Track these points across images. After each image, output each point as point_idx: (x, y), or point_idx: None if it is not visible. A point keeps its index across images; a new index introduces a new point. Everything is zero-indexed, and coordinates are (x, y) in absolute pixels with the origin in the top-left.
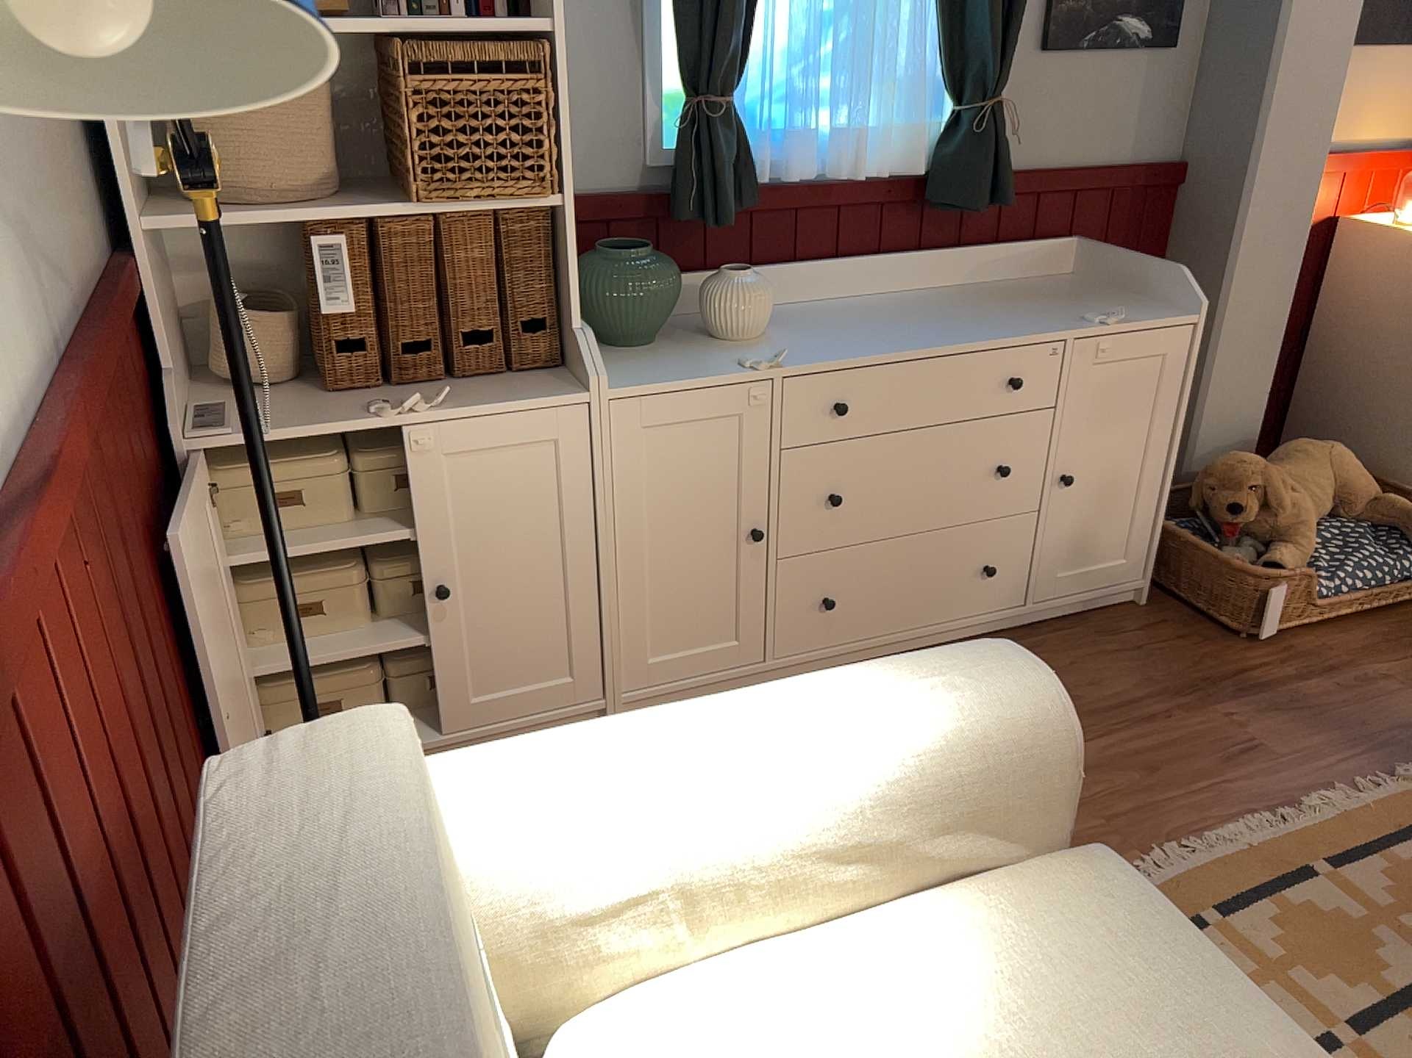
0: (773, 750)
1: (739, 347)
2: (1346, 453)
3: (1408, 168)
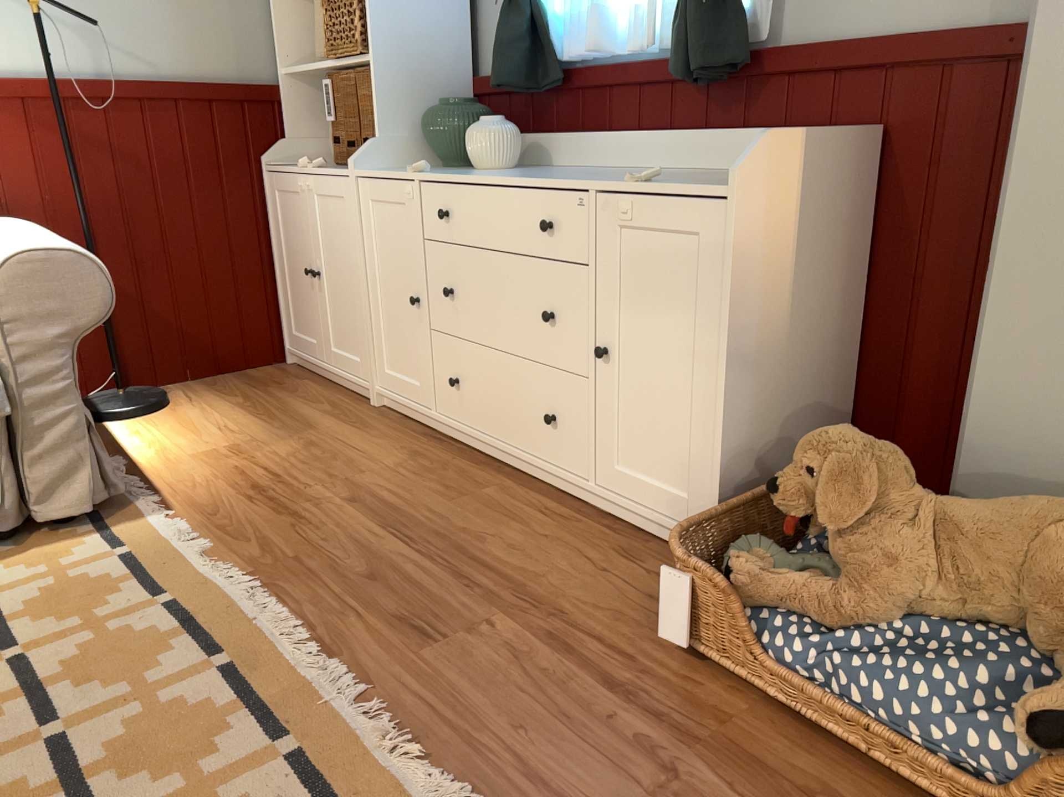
0: None
1: (458, 171)
2: None
3: None
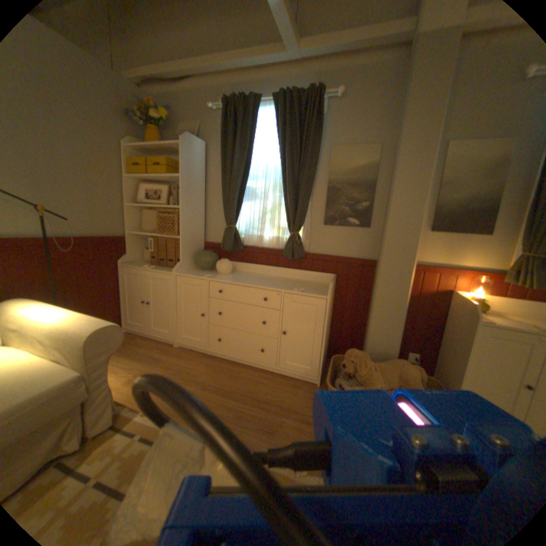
0: (51, 318)
1: (216, 275)
2: (410, 370)
3: (485, 279)
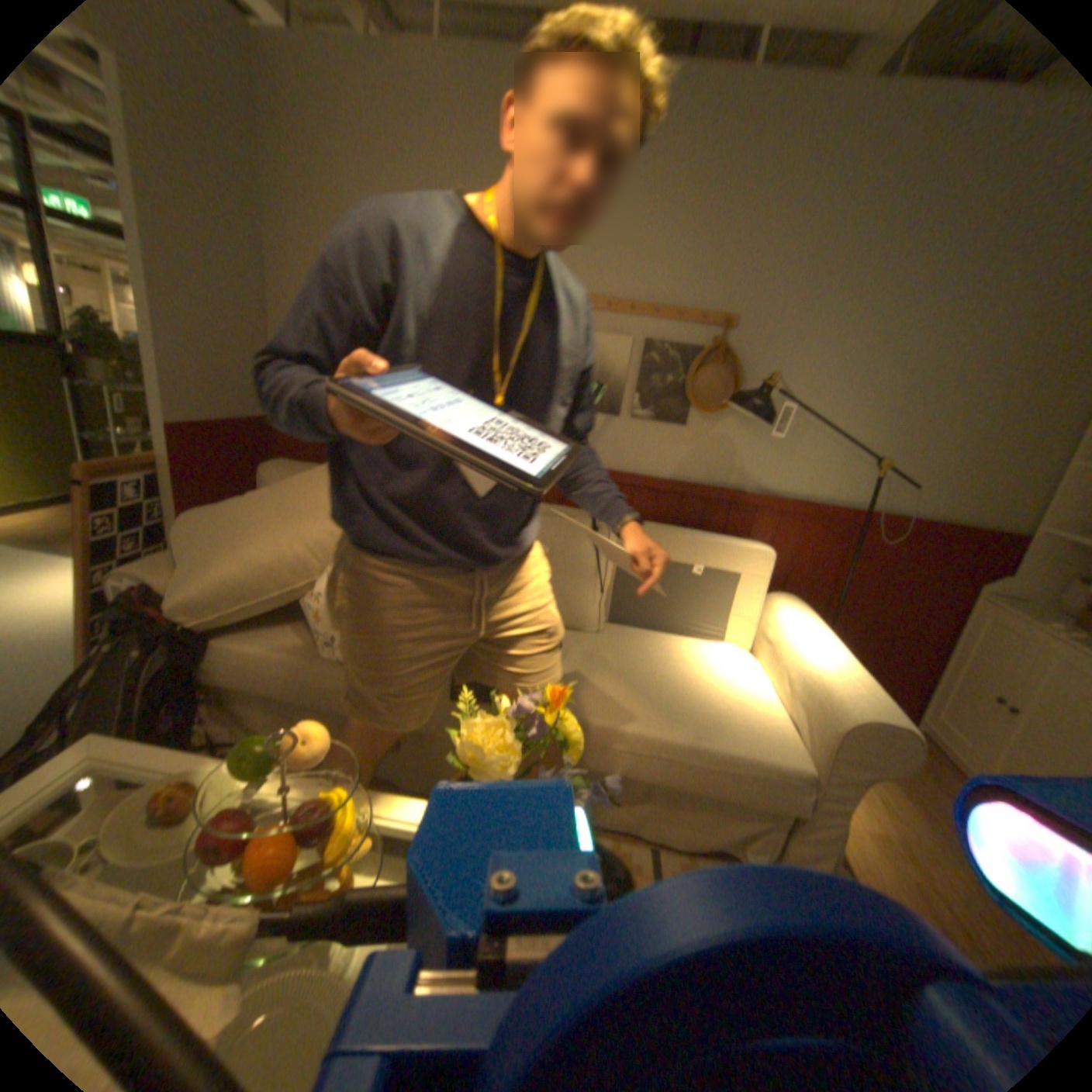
0: (820, 653)
1: None
2: None
3: None
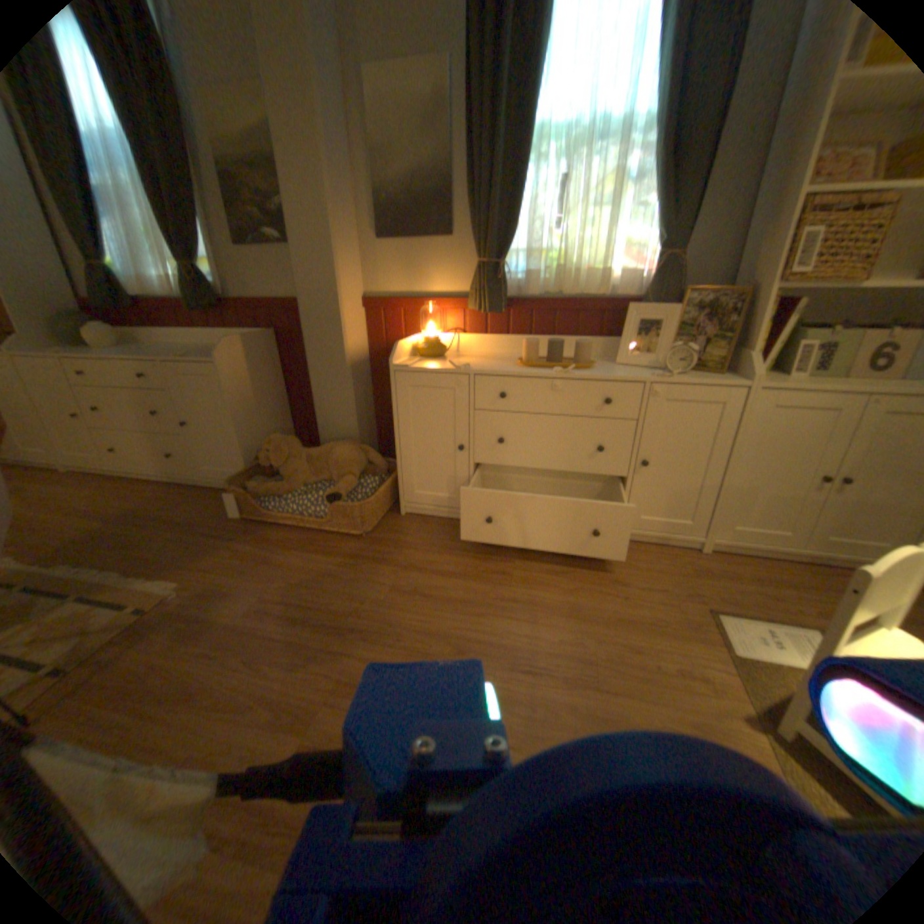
0: None
1: (83, 350)
2: (344, 450)
3: (451, 308)
